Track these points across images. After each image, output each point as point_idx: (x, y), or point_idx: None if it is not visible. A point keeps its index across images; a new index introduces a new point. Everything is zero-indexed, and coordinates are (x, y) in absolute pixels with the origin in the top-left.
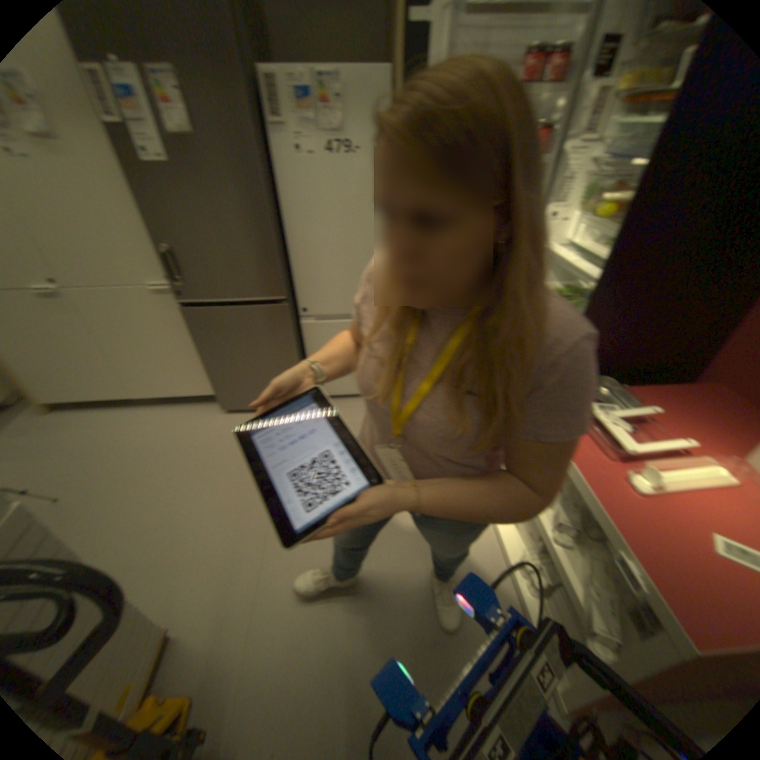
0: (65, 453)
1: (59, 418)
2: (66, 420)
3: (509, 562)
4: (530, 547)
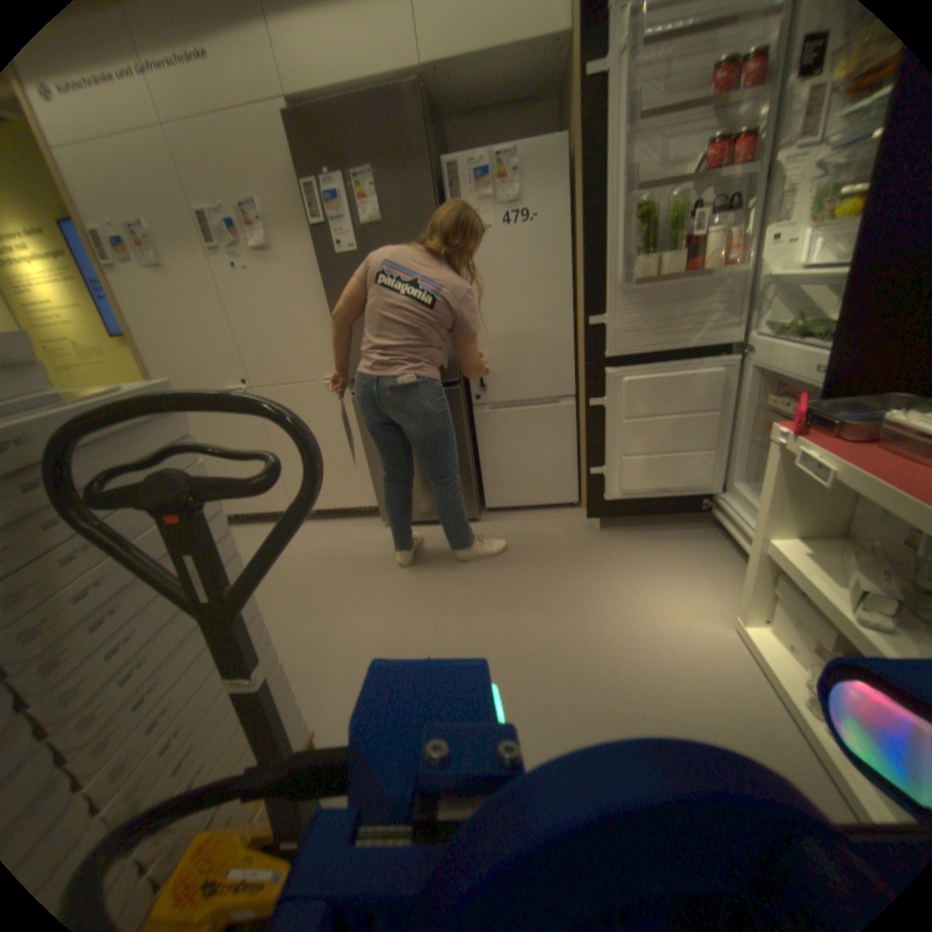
0: None
1: None
2: None
3: (785, 695)
4: (816, 659)
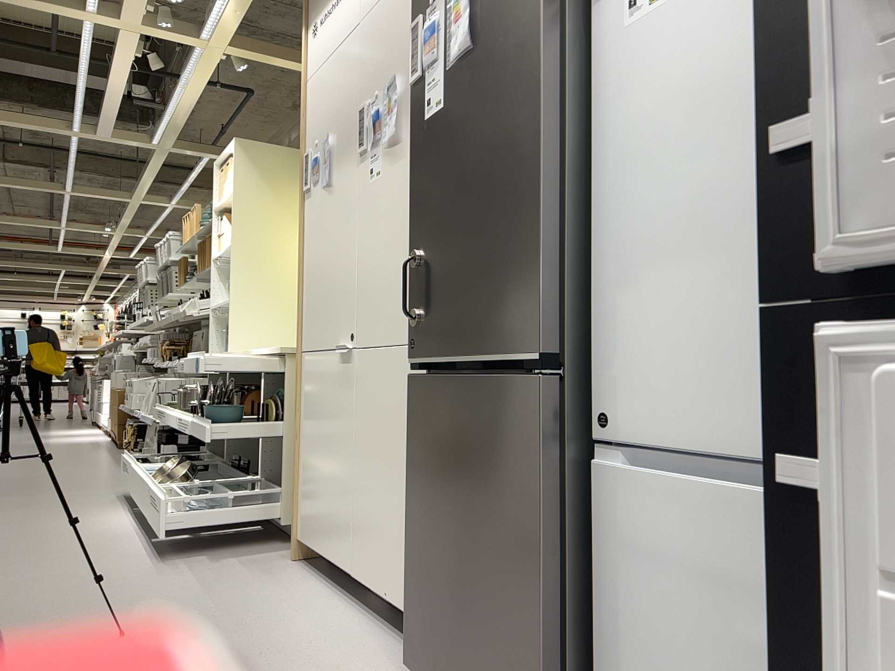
0: (219, 601)
1: (288, 568)
2: (286, 573)
3: None
4: None
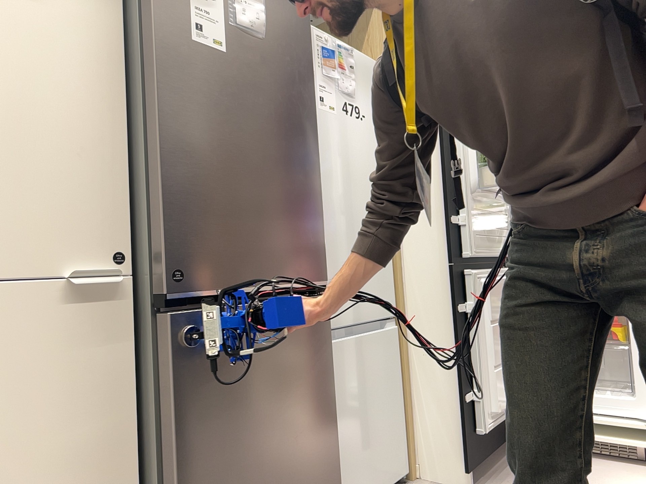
0: None
1: None
2: None
3: None
4: None
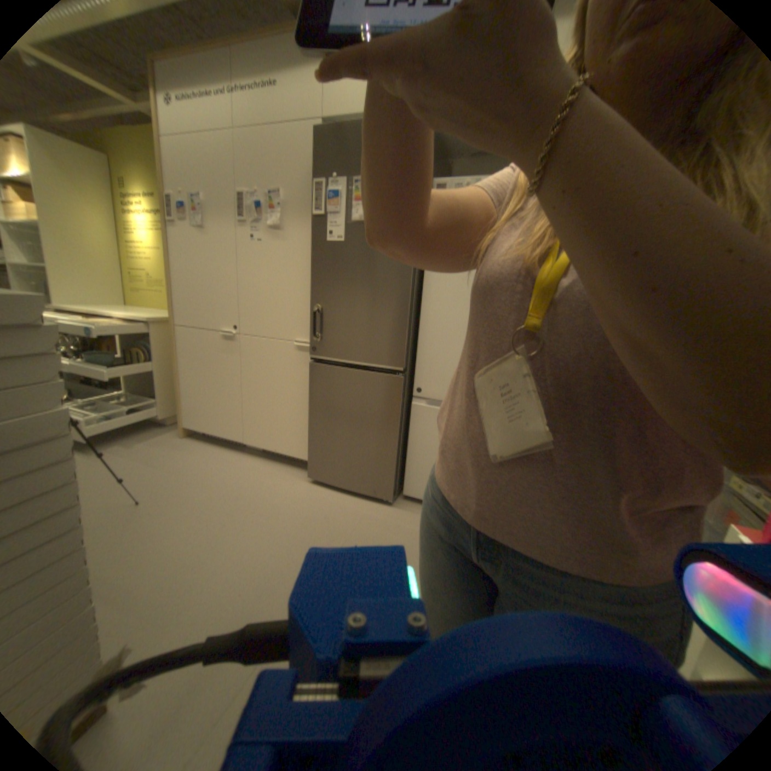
0: (167, 470)
1: (183, 443)
2: (186, 446)
3: None
4: None
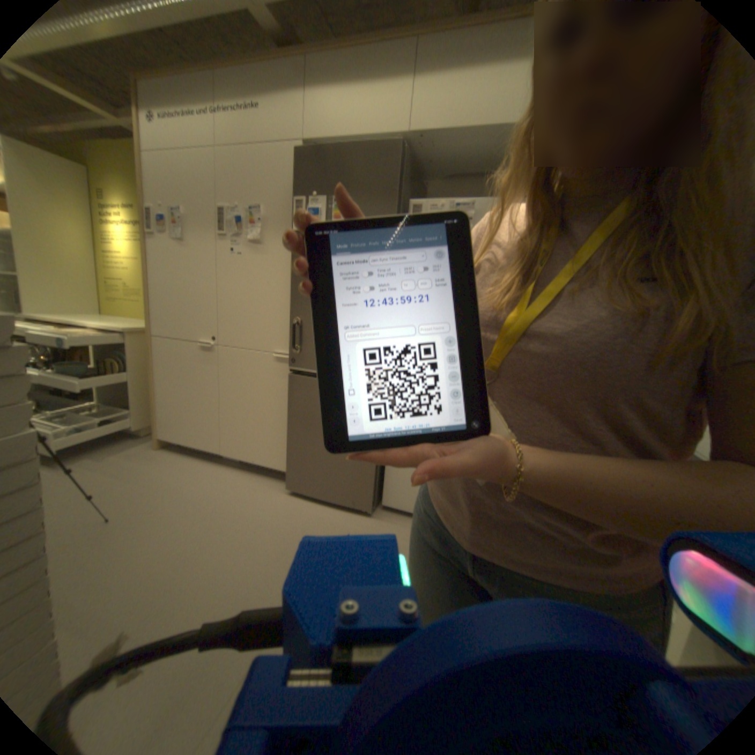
0: (140, 484)
1: (157, 455)
2: (161, 459)
3: None
4: None
